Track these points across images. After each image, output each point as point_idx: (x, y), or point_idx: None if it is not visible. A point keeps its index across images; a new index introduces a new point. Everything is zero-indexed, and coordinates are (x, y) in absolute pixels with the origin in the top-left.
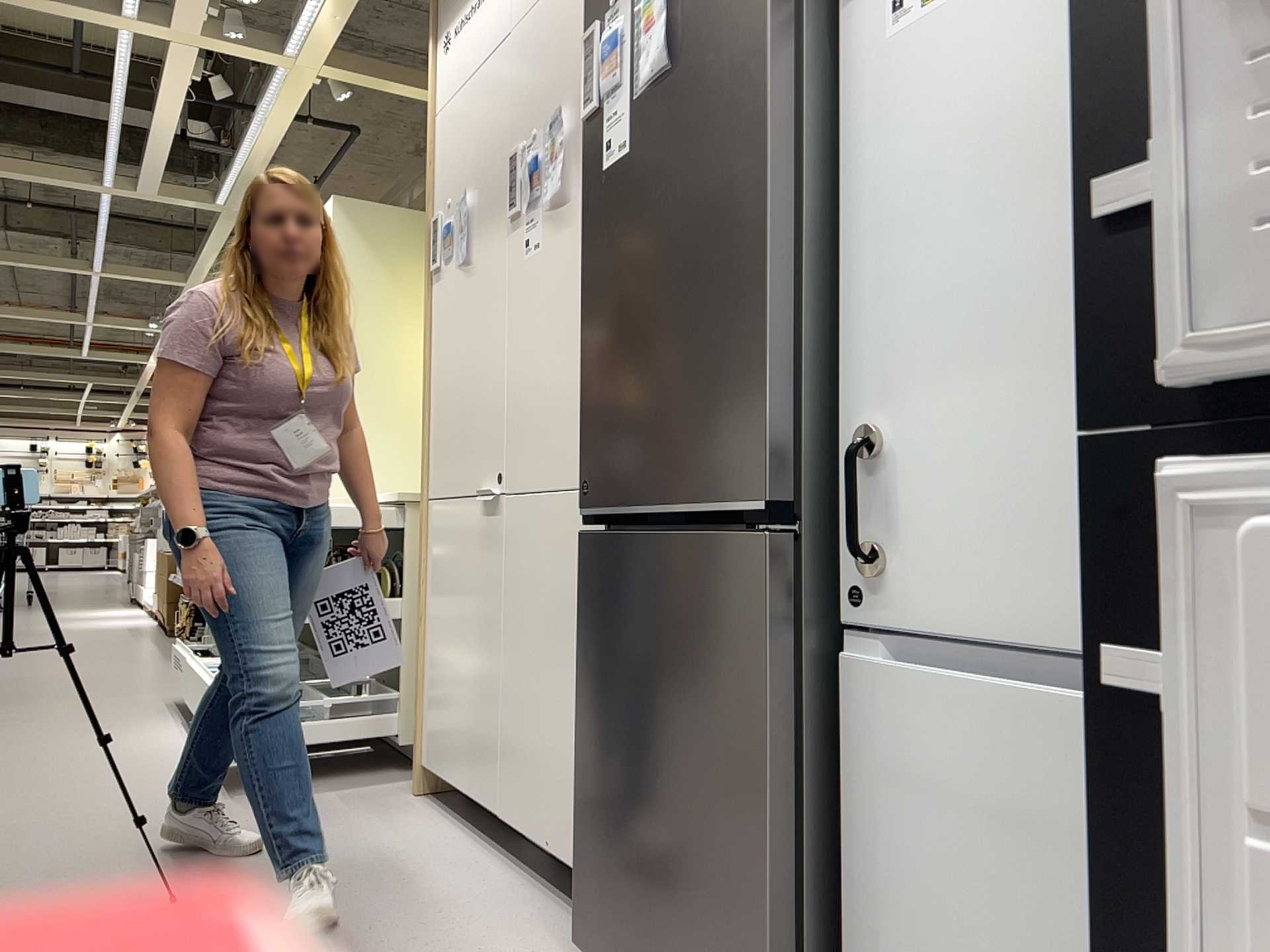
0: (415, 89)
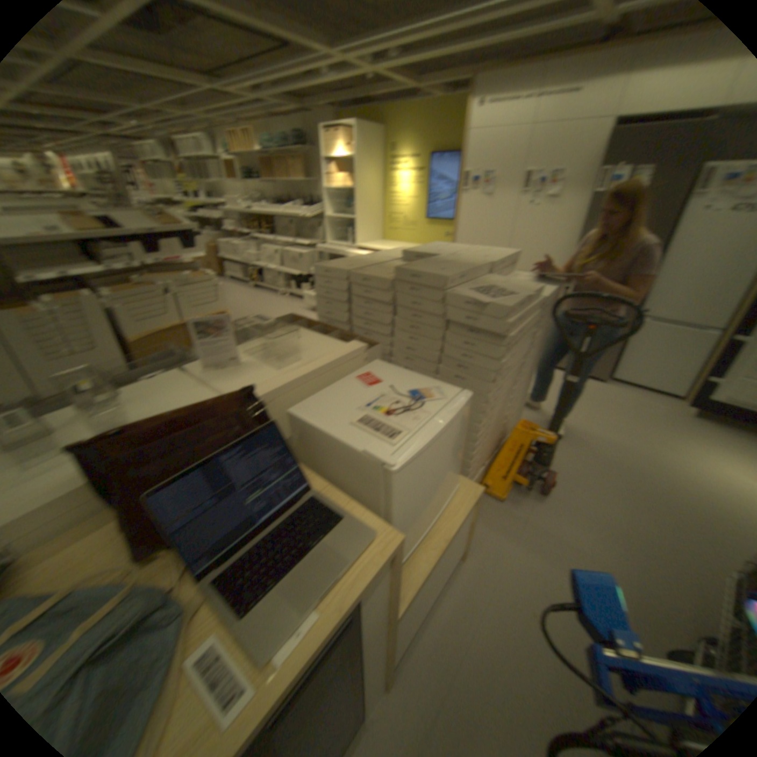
0: (405, 78)
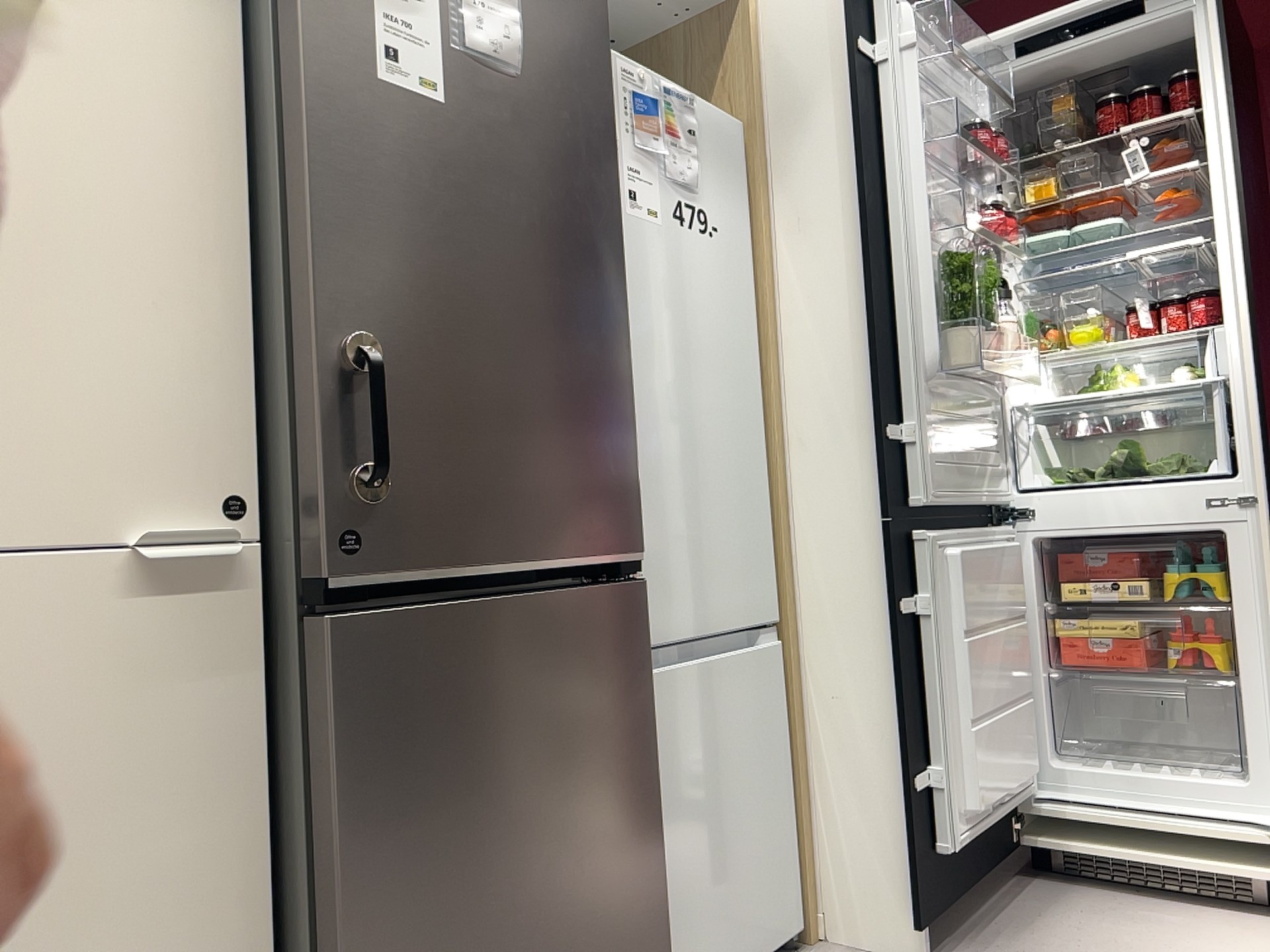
0: None
